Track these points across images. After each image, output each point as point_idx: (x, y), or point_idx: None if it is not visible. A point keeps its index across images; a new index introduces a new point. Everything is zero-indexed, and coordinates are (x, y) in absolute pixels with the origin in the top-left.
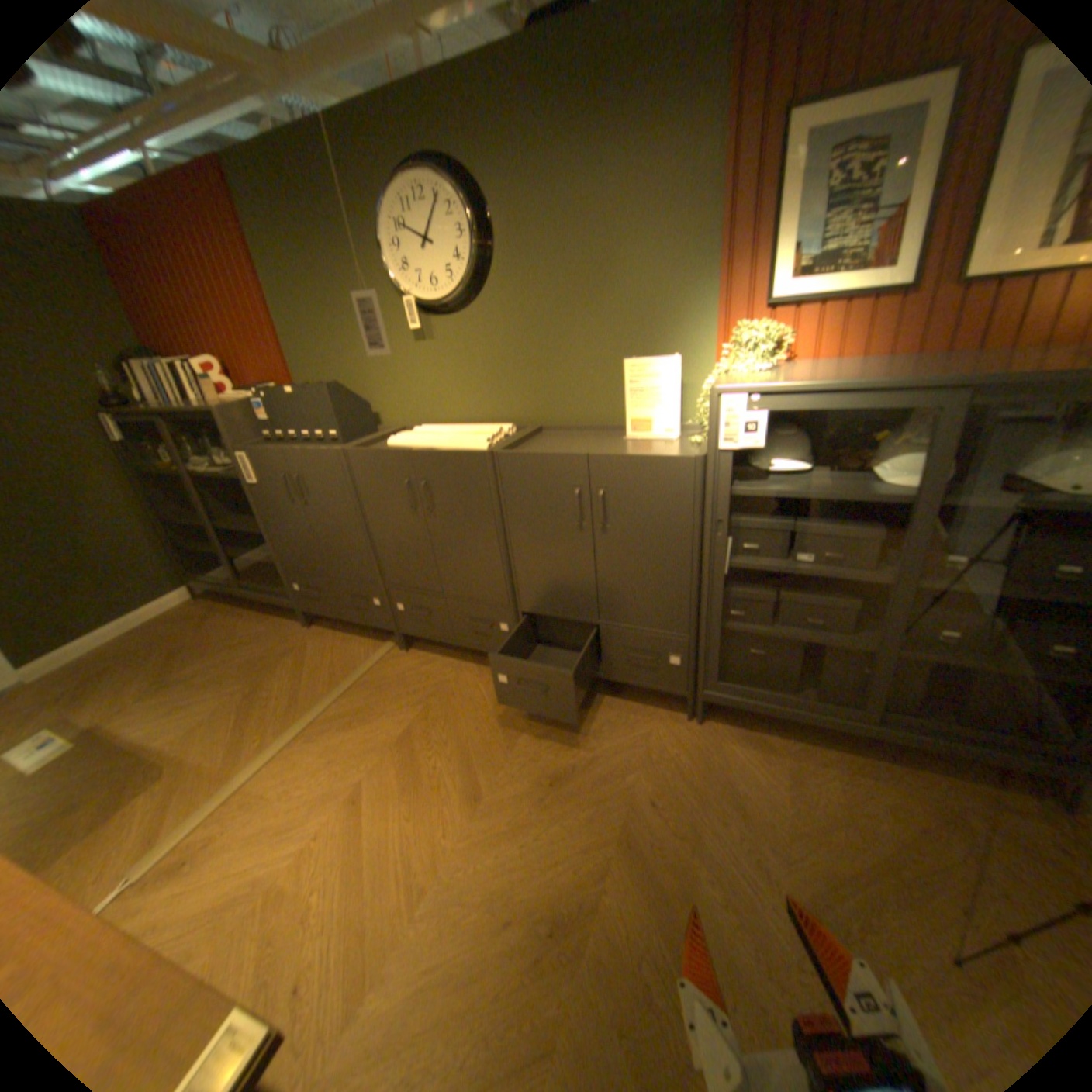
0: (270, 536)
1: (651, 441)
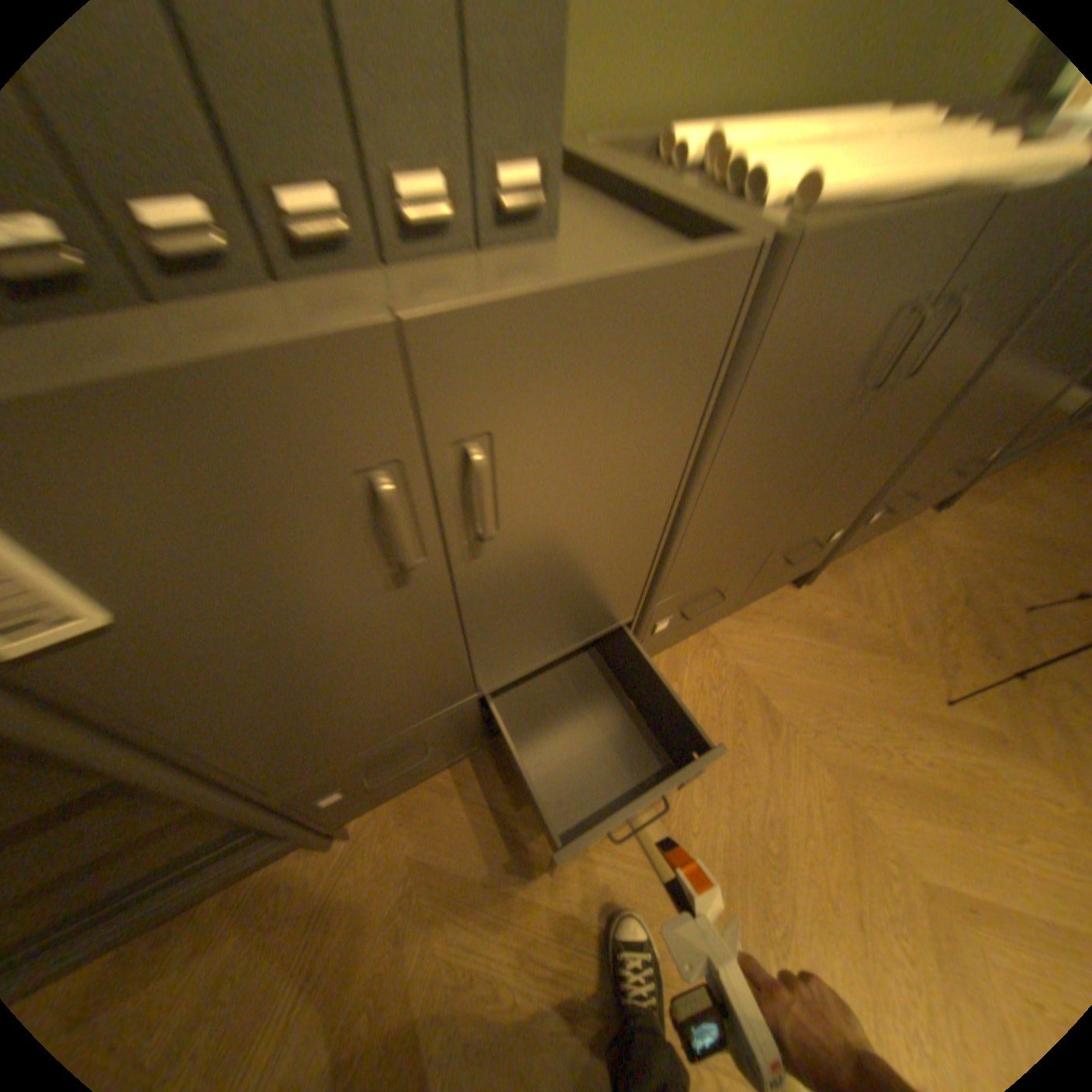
0: (206, 764)
1: None
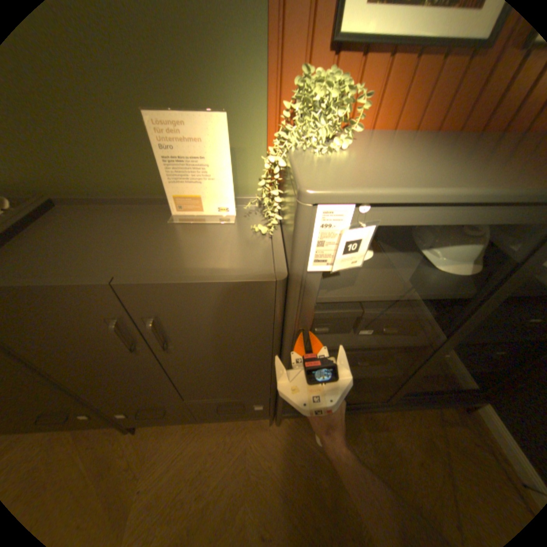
0: None
1: (203, 223)
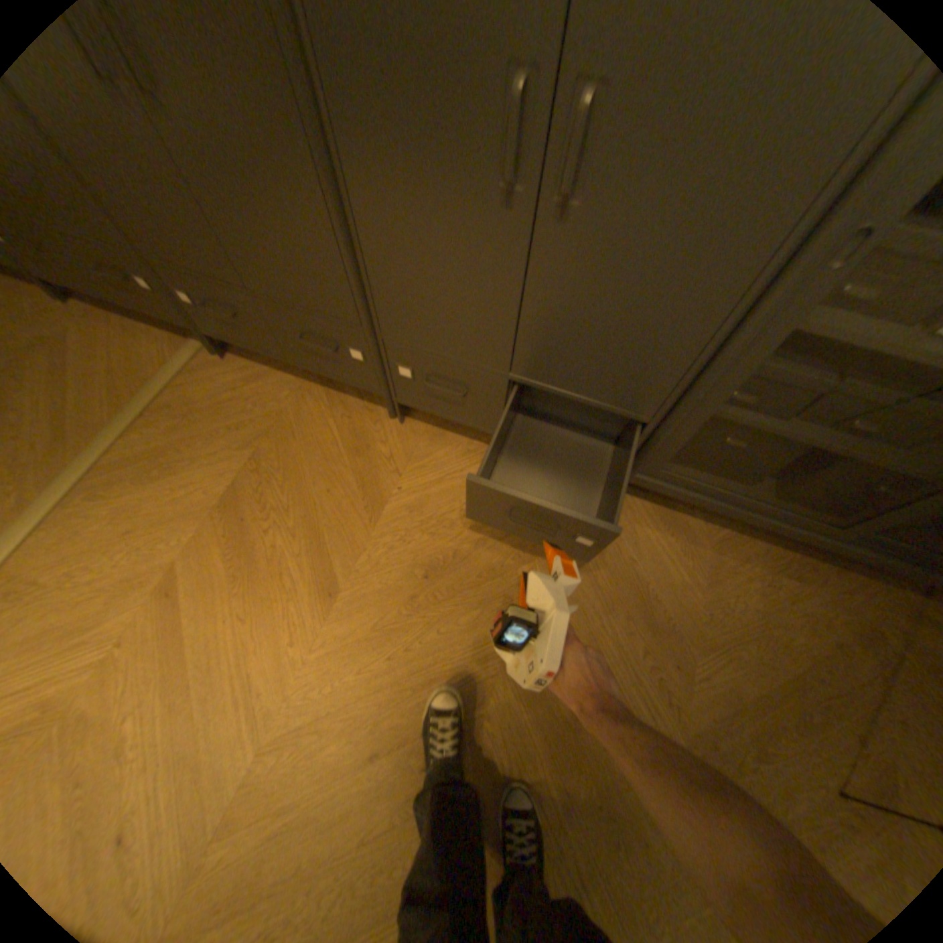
0: None
1: None
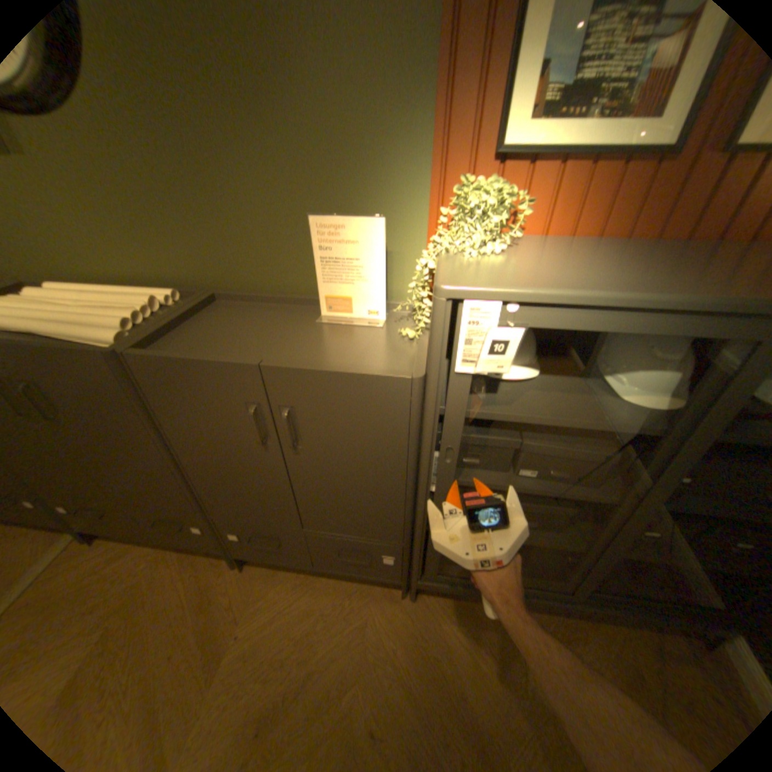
0: None
1: (351, 325)
